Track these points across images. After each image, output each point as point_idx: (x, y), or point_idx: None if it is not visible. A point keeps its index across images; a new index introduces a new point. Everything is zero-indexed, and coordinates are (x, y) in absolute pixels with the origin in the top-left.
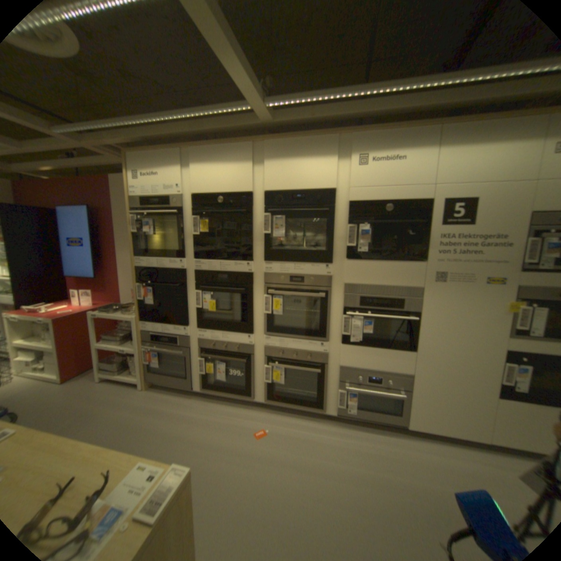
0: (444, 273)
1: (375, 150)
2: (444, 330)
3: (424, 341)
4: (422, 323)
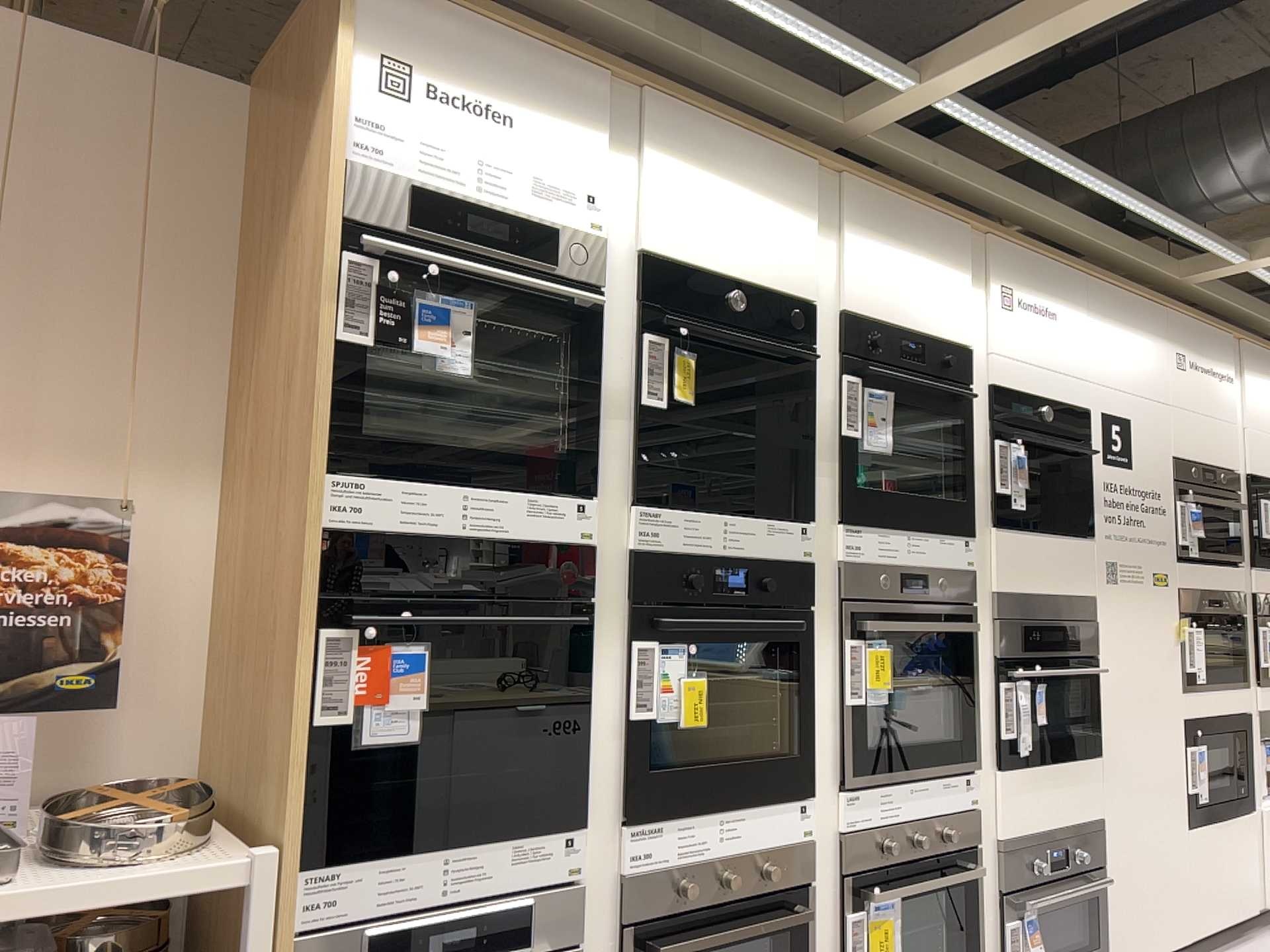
0: (1112, 562)
1: (1020, 286)
2: (1124, 690)
3: (1106, 721)
4: (1101, 678)
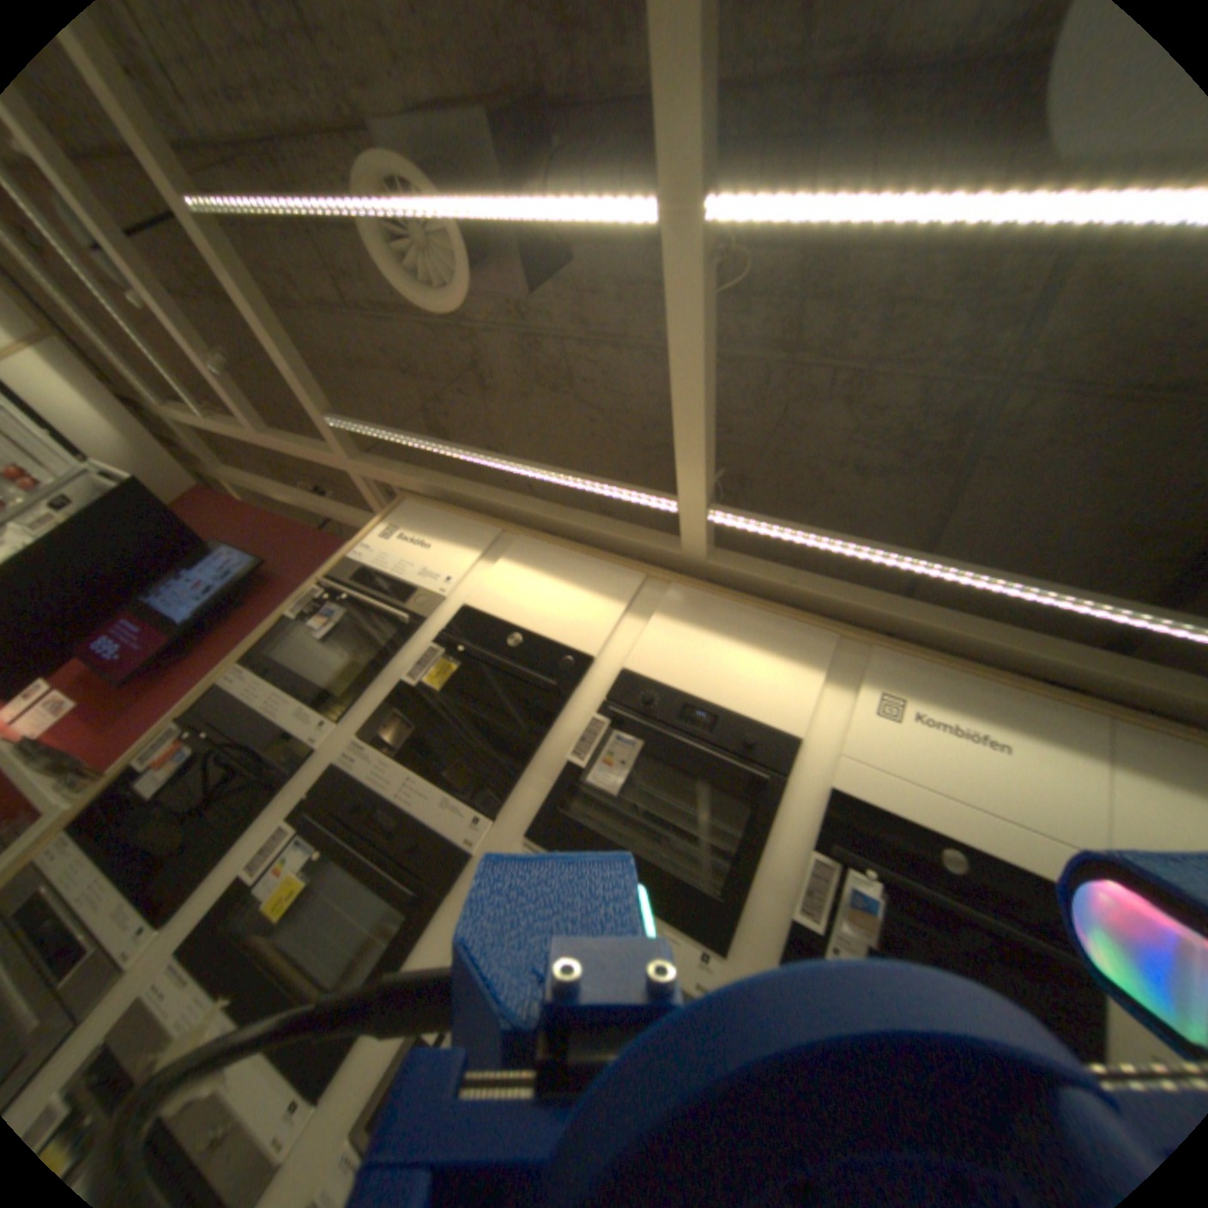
0: None
1: (928, 699)
2: None
3: None
4: None
